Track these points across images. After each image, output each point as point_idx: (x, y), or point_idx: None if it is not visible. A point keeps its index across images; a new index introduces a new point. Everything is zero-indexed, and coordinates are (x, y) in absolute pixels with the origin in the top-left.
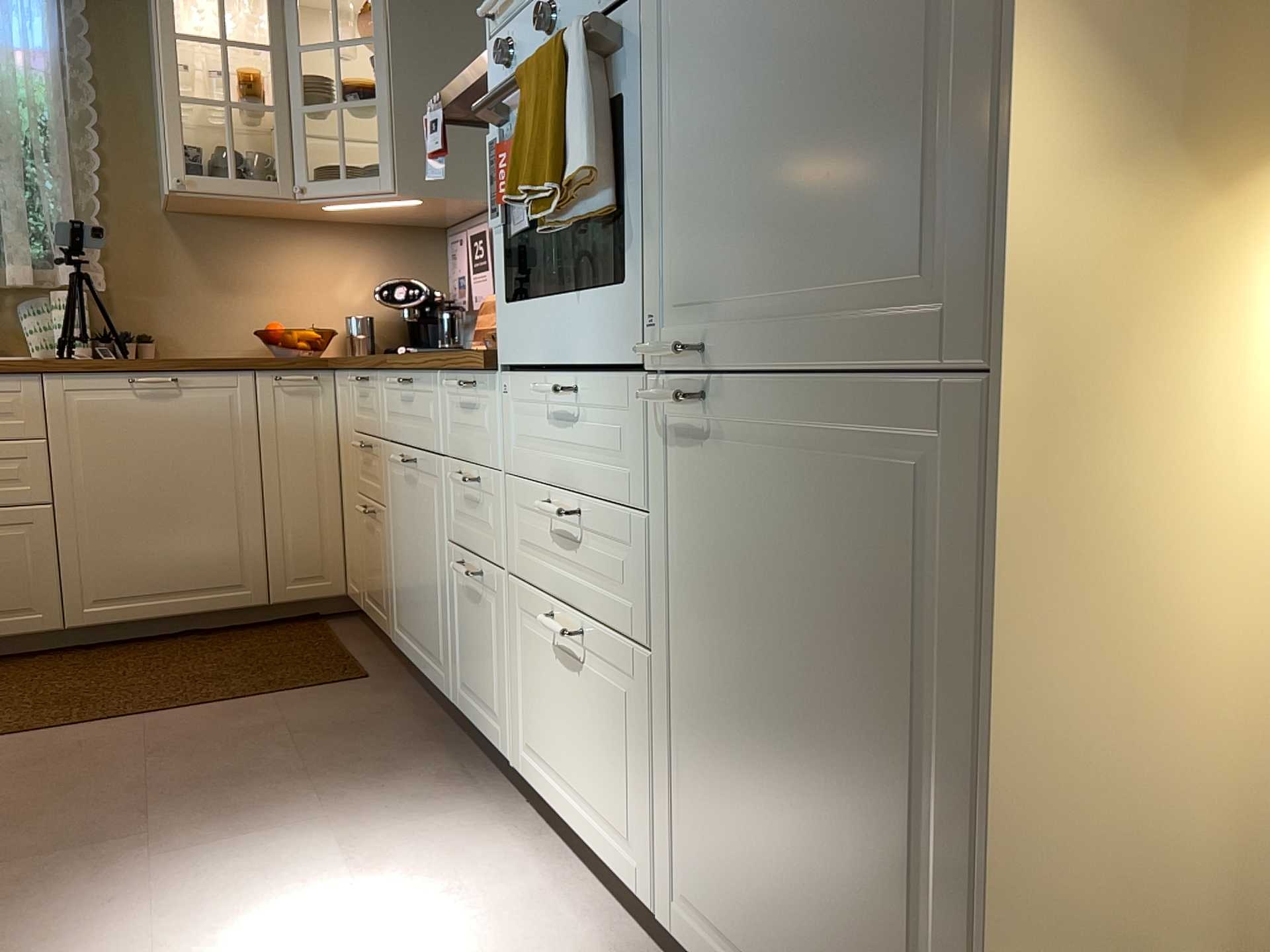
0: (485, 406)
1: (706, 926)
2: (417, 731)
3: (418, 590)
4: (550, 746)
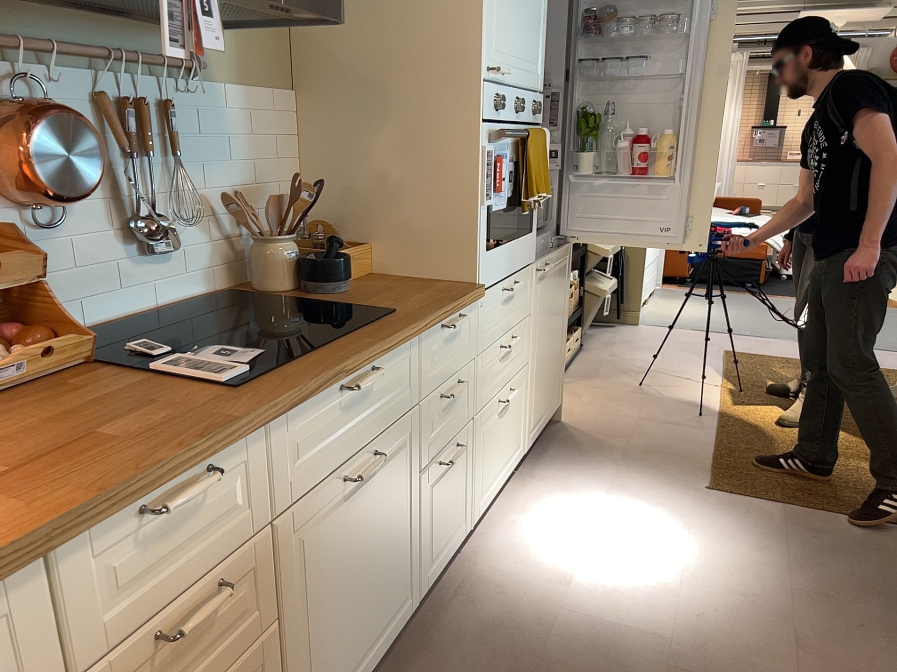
0: (464, 325)
1: (534, 424)
2: (413, 669)
3: (370, 589)
4: (492, 467)
